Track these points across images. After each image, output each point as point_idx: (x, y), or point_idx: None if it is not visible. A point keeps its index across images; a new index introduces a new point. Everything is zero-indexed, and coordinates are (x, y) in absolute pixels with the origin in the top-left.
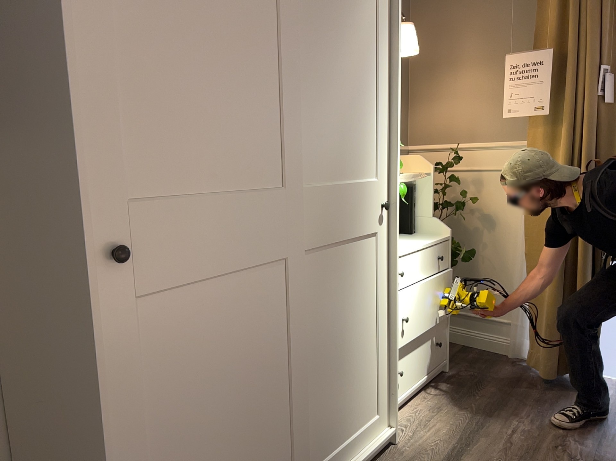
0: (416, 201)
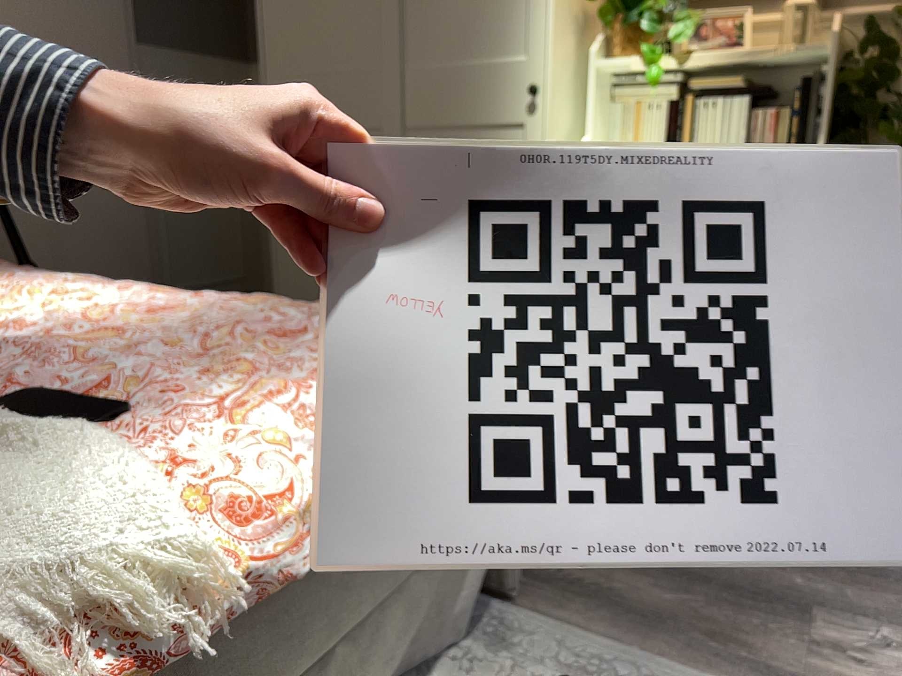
0: (823, 102)
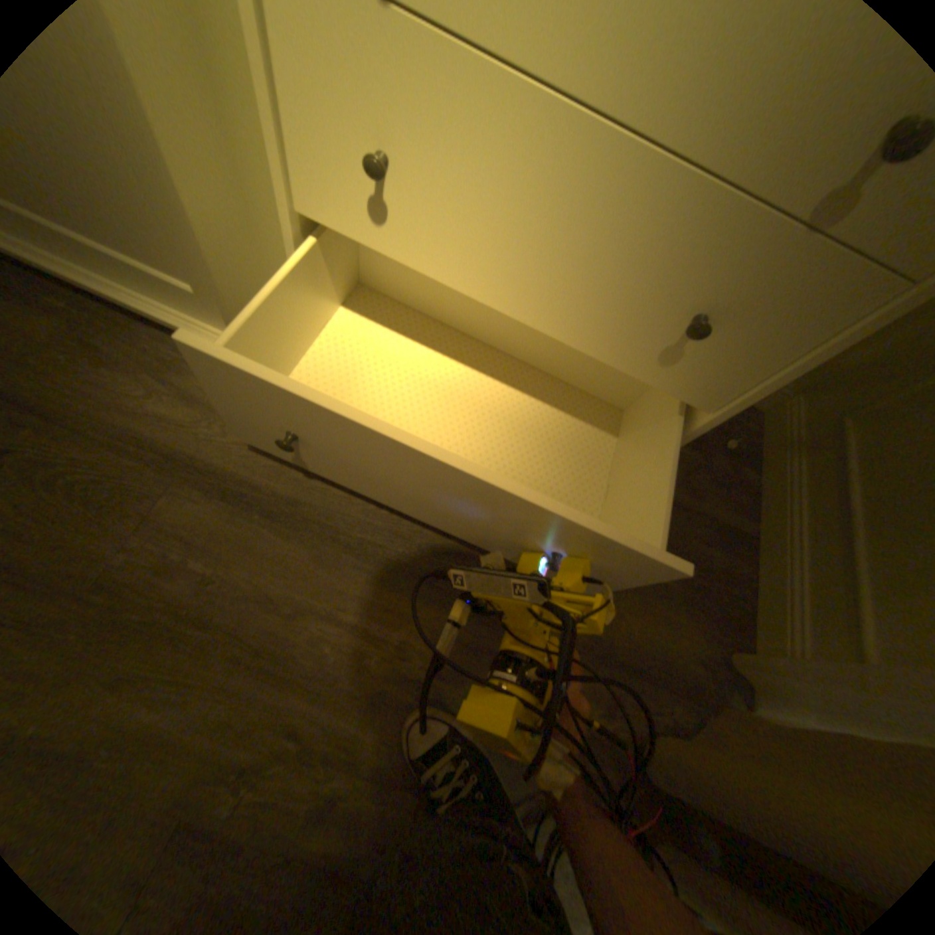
0: None
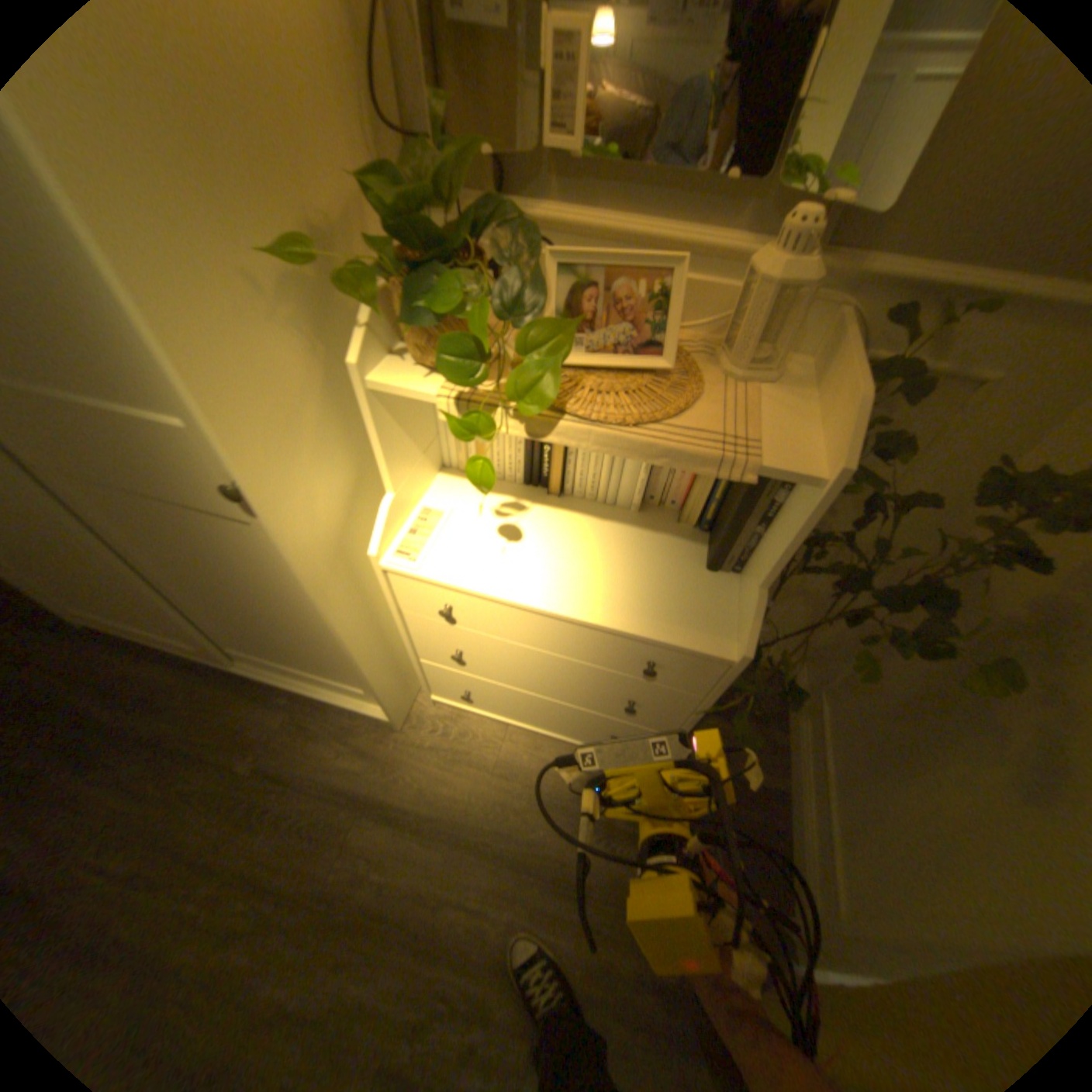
0: (772, 509)
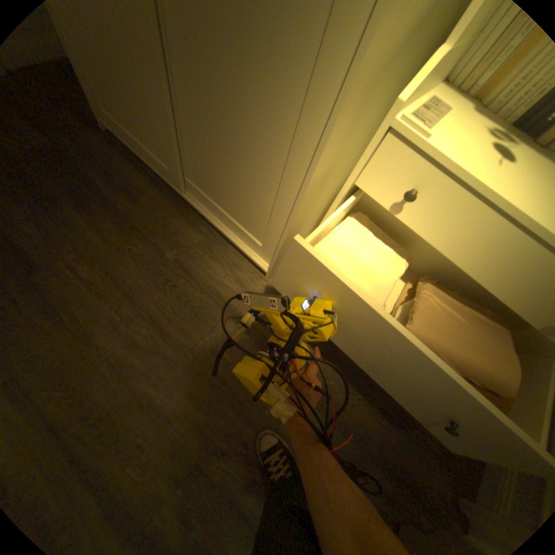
0: None
